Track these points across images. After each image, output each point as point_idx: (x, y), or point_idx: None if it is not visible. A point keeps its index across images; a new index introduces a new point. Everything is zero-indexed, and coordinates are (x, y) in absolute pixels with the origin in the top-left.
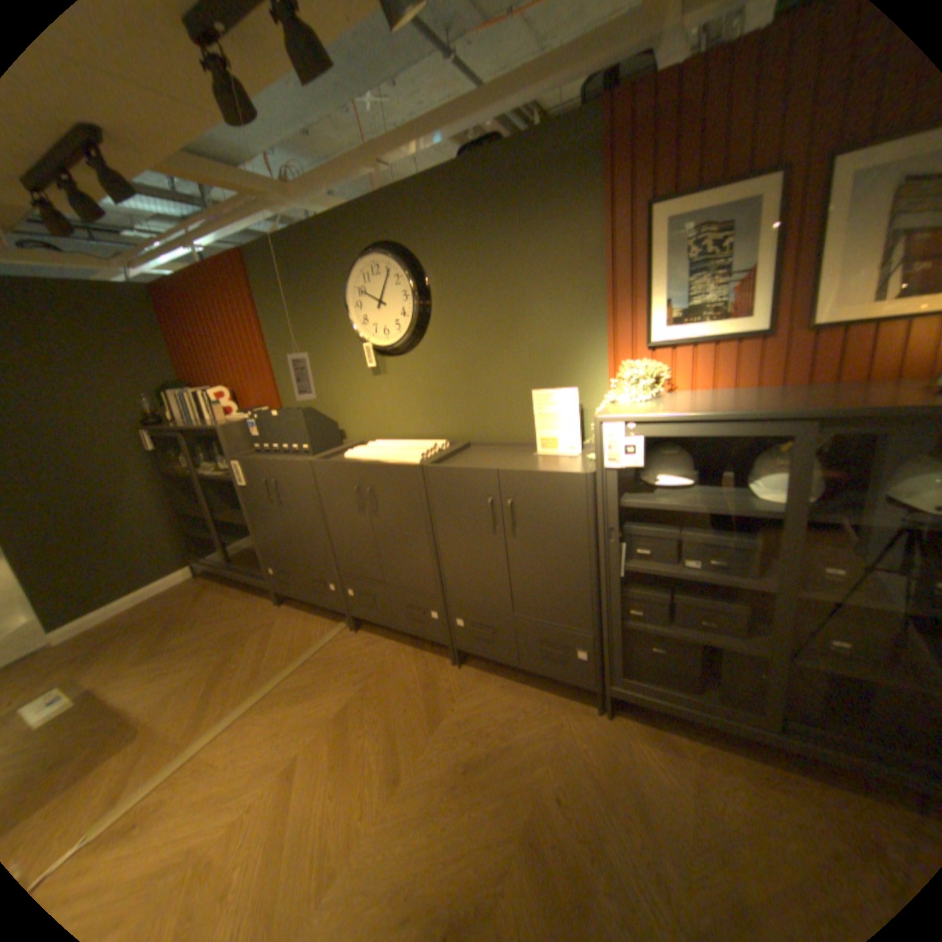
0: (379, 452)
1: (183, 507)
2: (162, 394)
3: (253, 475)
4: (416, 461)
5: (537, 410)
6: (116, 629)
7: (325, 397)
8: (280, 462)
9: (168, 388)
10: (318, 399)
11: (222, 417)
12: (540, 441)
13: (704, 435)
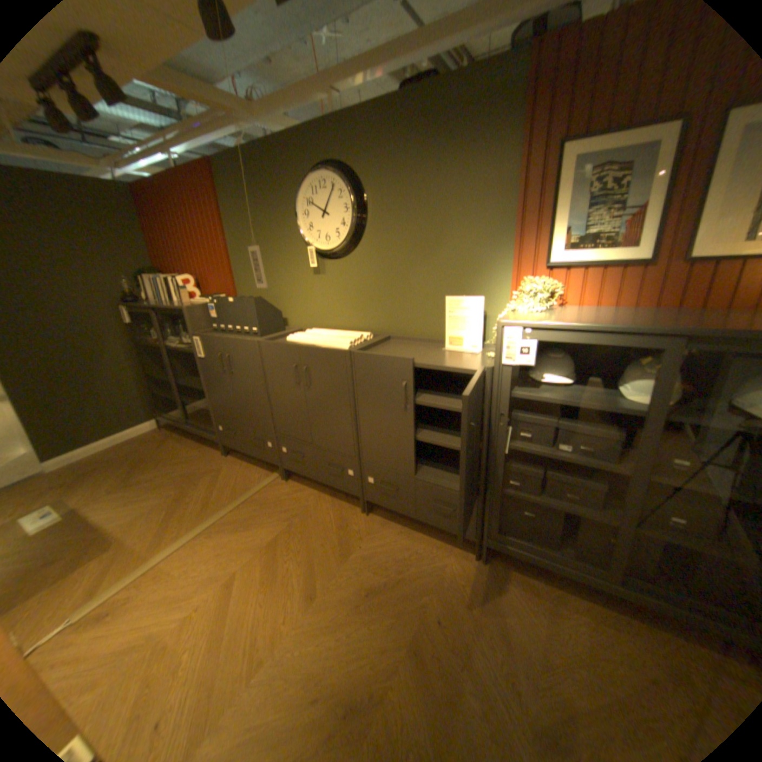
0: (315, 338)
1: (151, 371)
2: (138, 277)
3: (211, 349)
4: (346, 348)
5: (449, 313)
6: (95, 464)
7: (272, 290)
8: (233, 340)
9: (143, 272)
10: (266, 291)
11: (187, 299)
12: (448, 339)
13: (588, 343)
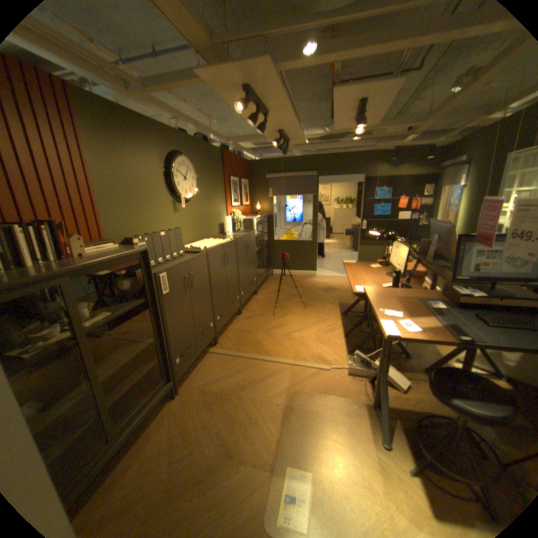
0: (211, 243)
1: None
2: None
3: (177, 277)
4: (229, 240)
5: (226, 223)
6: None
7: (146, 227)
8: (194, 258)
9: None
10: (140, 229)
11: (85, 251)
12: (227, 232)
13: (259, 221)
